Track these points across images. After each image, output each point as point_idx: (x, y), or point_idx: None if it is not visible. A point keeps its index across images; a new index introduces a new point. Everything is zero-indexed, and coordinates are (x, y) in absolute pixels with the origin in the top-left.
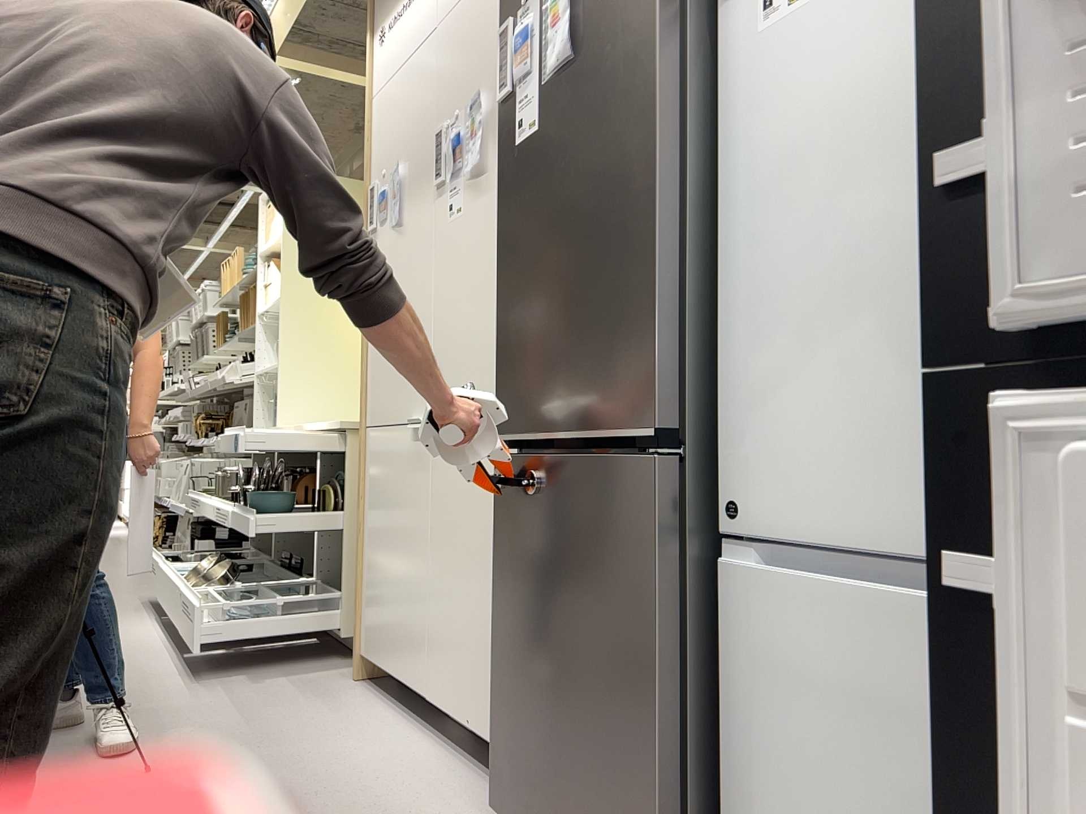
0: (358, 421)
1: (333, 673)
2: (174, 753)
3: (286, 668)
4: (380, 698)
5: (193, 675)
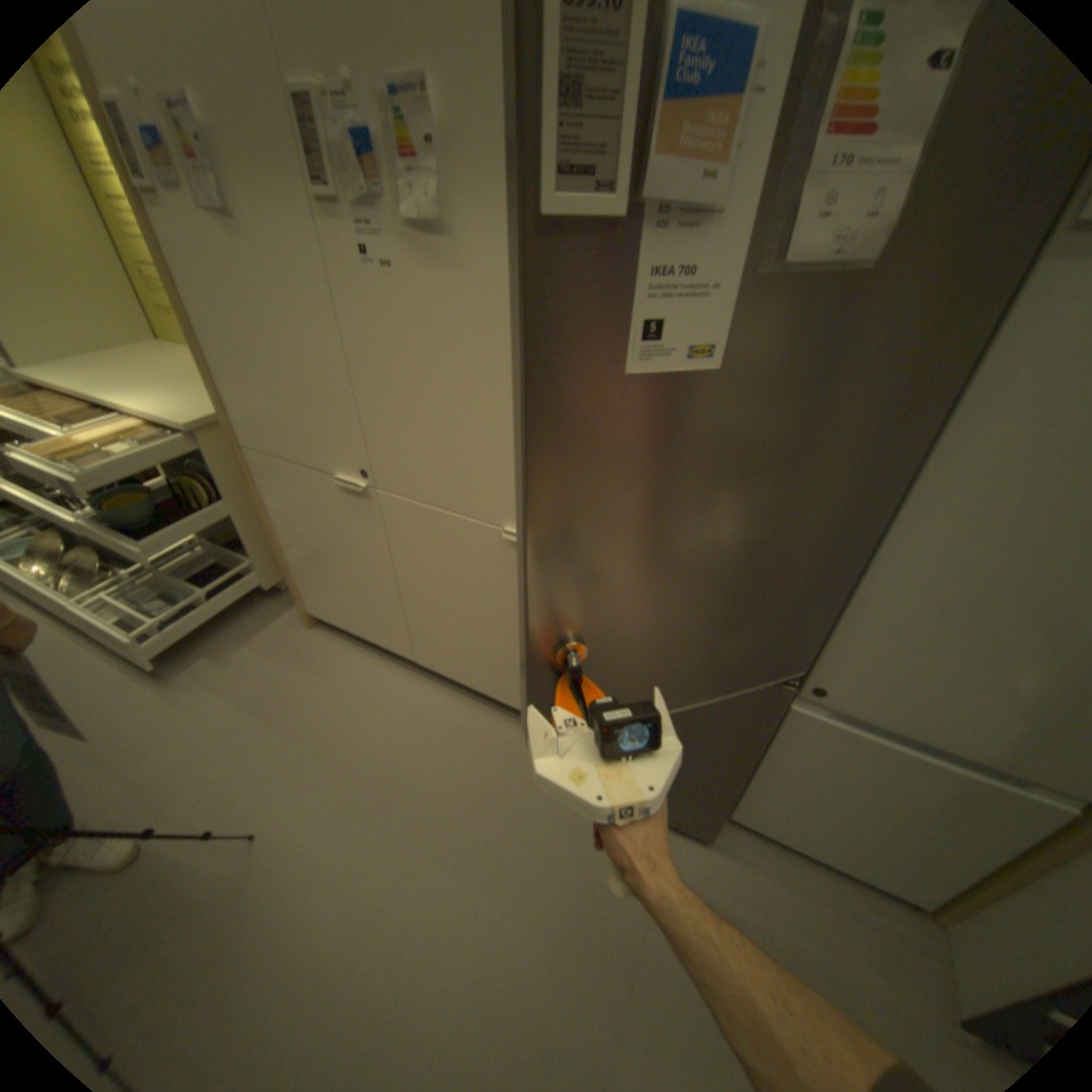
0: (199, 412)
1: (281, 623)
2: (245, 794)
3: (231, 630)
4: (348, 644)
5: (149, 674)
